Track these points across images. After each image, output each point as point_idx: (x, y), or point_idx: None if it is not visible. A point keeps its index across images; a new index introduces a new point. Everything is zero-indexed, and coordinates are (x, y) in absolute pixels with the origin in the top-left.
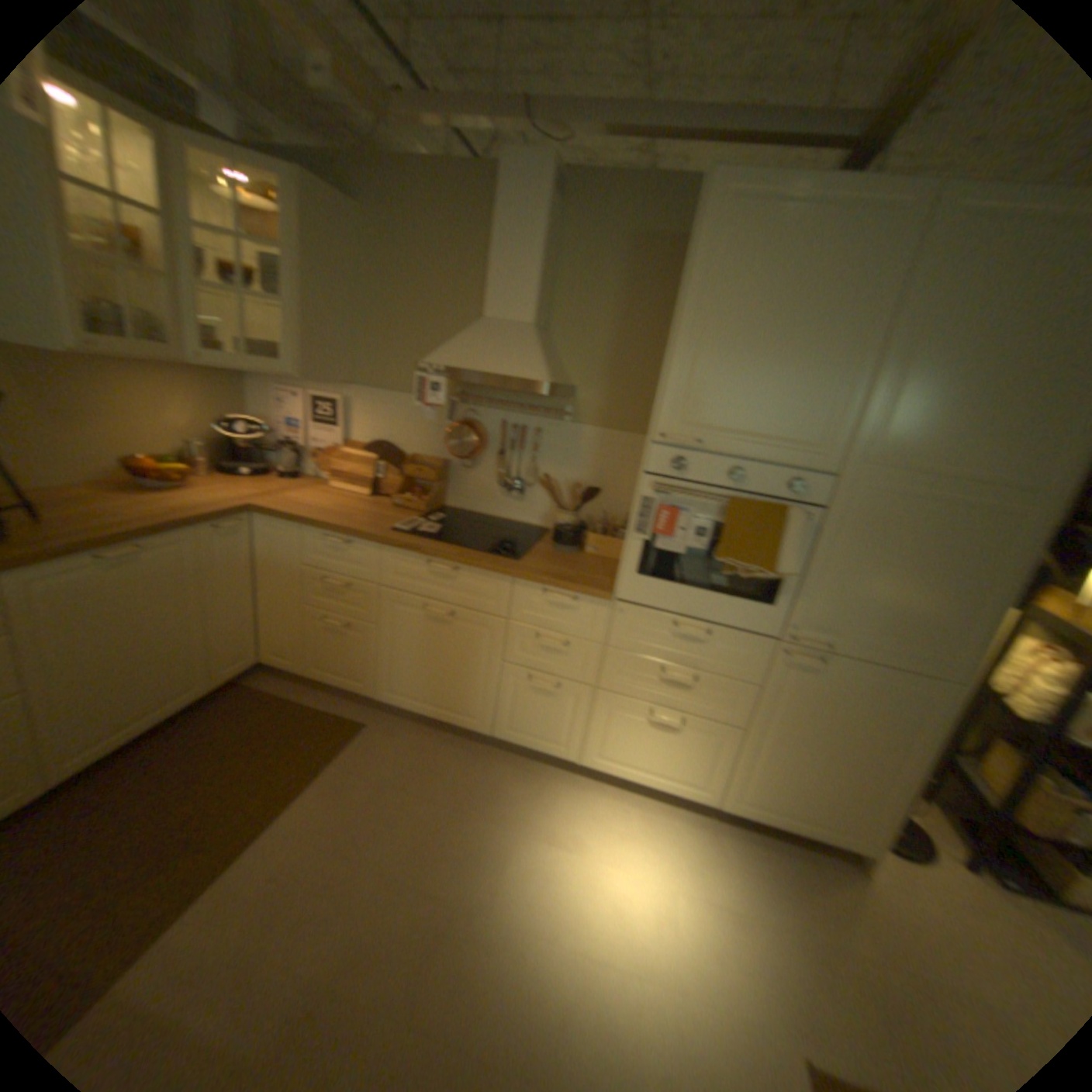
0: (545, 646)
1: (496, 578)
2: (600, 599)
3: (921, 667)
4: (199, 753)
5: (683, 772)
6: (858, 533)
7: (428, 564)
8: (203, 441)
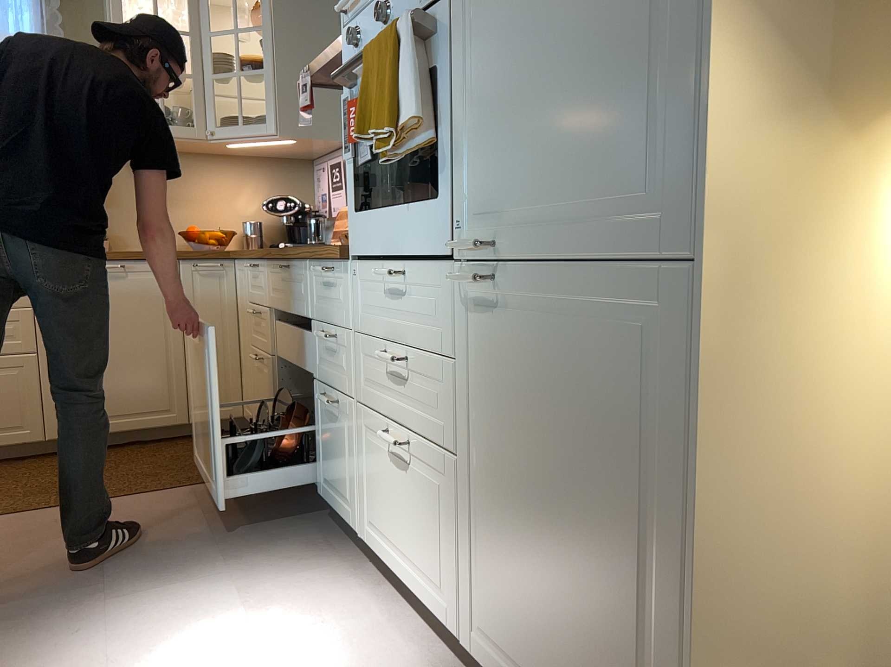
0: (330, 349)
1: (303, 267)
2: (339, 259)
3: (624, 242)
4: (143, 459)
5: (427, 559)
6: (489, 3)
7: (273, 265)
8: (275, 226)
